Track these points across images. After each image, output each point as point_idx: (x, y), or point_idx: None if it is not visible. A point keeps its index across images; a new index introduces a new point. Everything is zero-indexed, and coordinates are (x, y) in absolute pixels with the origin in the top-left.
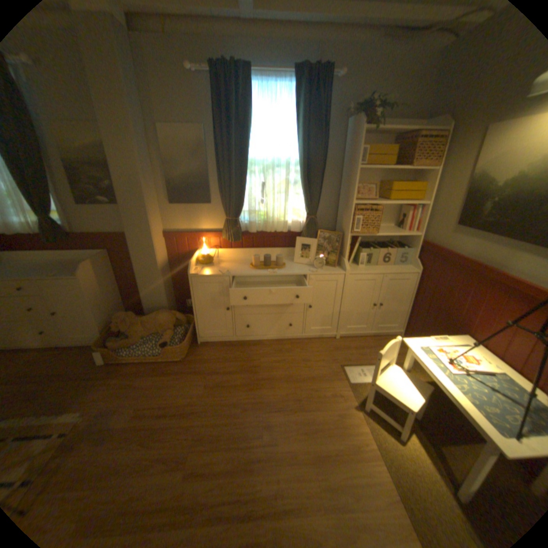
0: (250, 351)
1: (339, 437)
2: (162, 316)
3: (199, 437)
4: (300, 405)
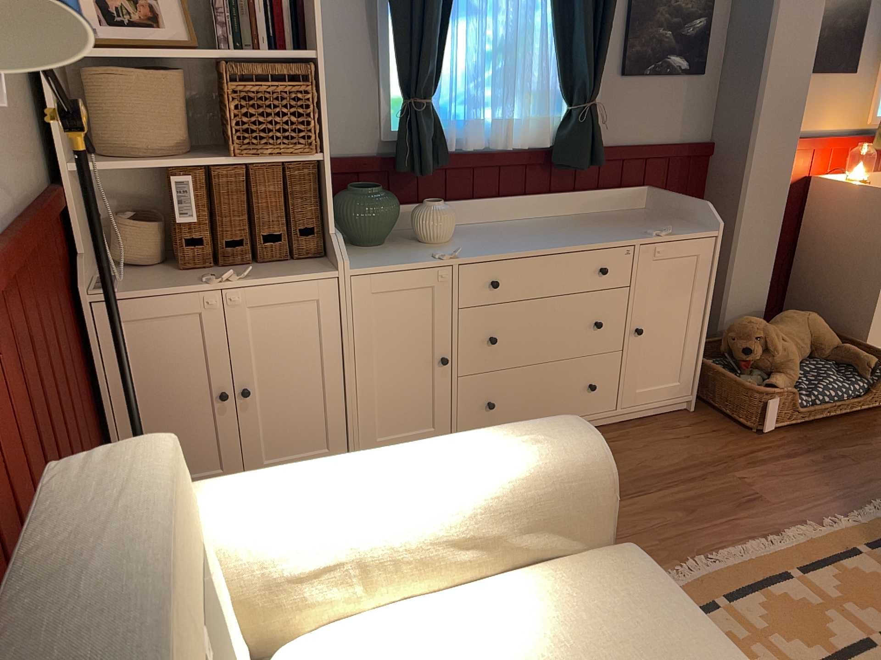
0: None
1: None
2: (817, 319)
3: None
4: None
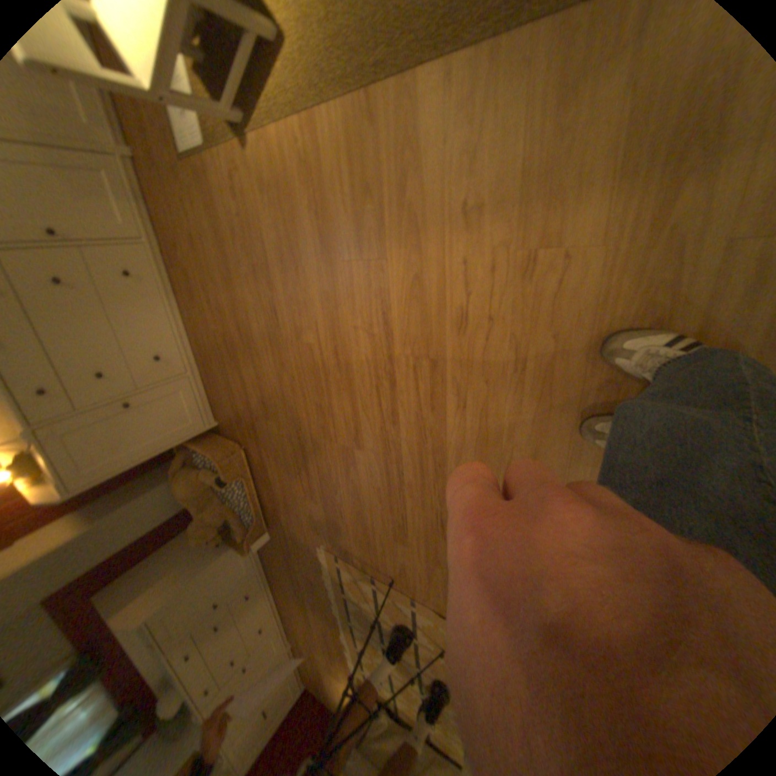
0: (199, 345)
1: (284, 199)
2: (173, 492)
3: (315, 428)
4: (253, 267)
